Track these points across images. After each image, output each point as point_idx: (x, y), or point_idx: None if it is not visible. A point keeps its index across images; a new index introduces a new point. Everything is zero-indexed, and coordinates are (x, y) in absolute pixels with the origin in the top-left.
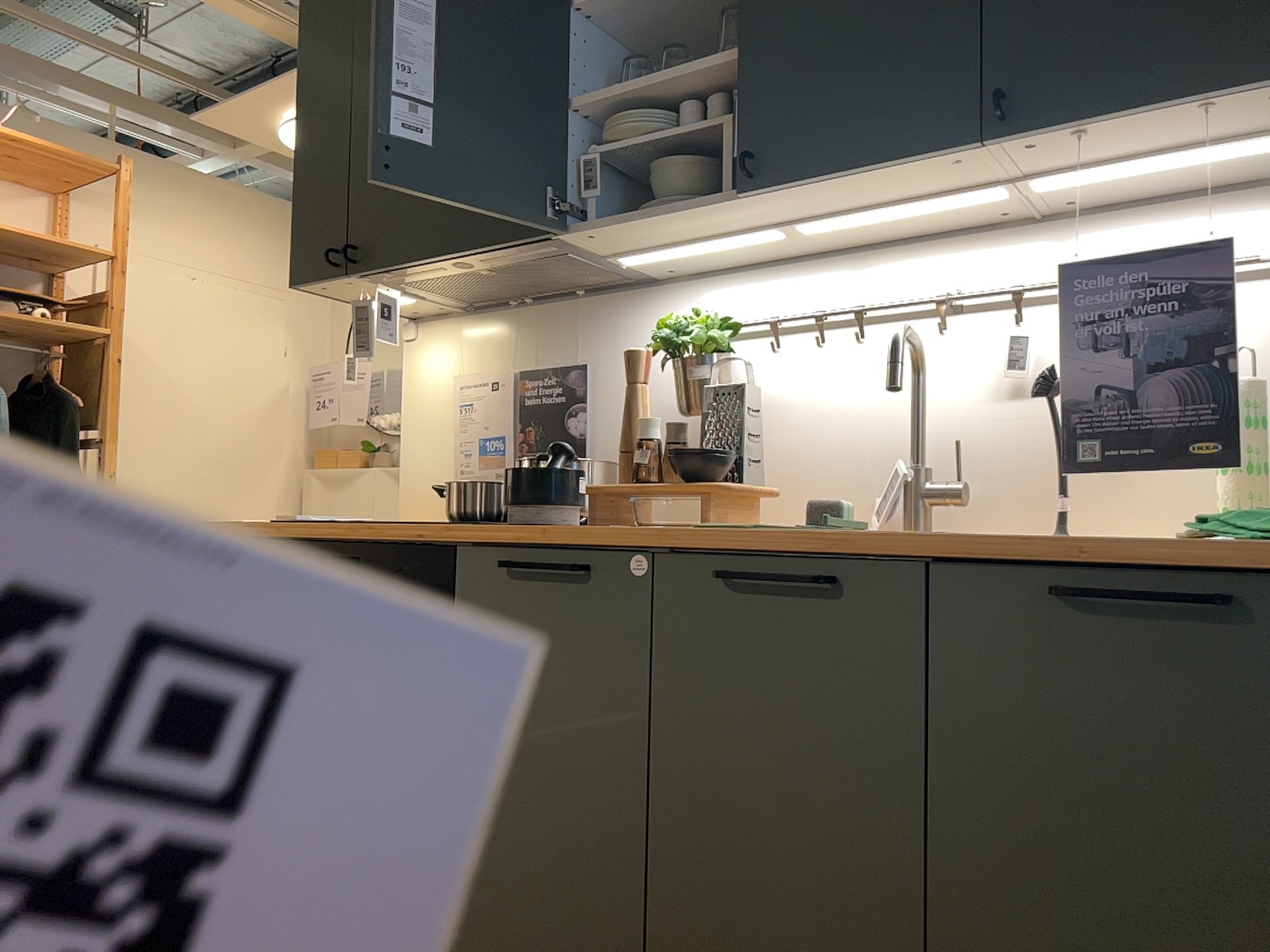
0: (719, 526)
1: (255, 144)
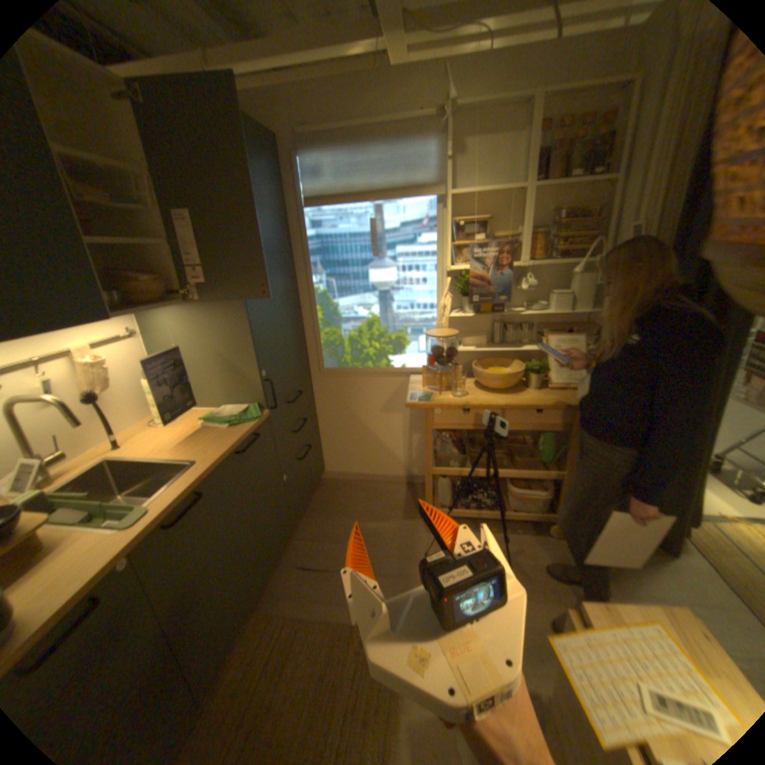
0: (135, 517)
1: None
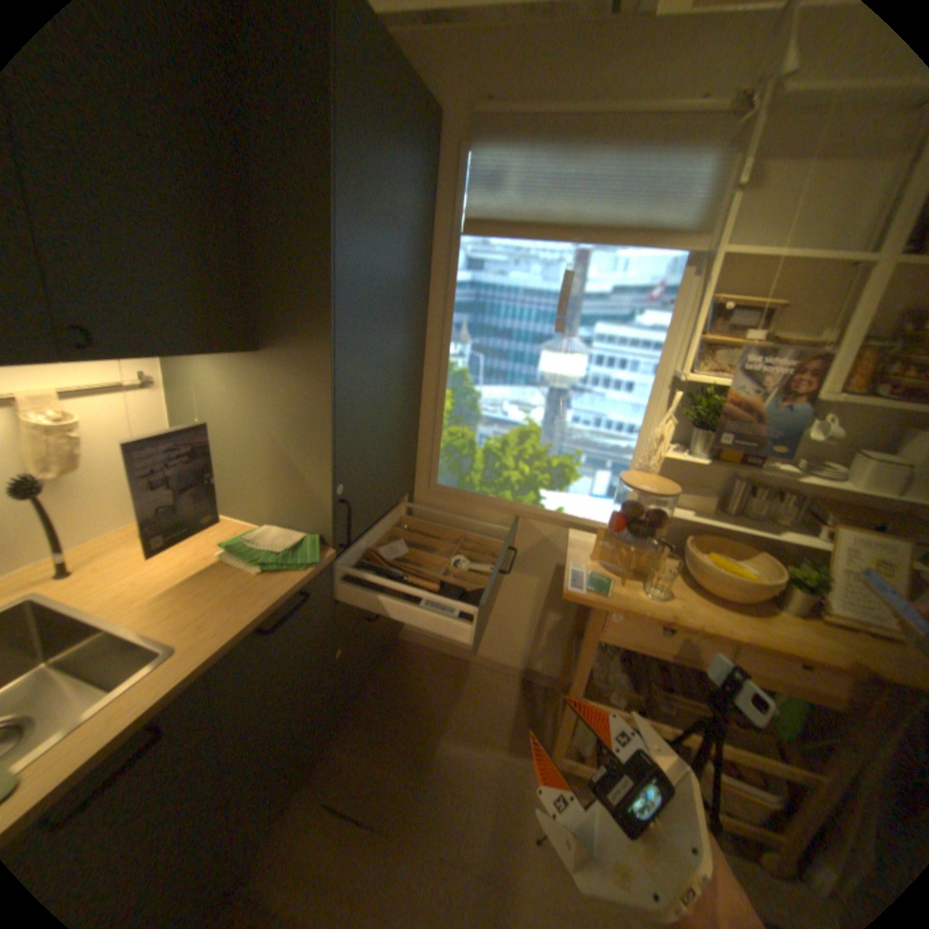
0: None
1: None
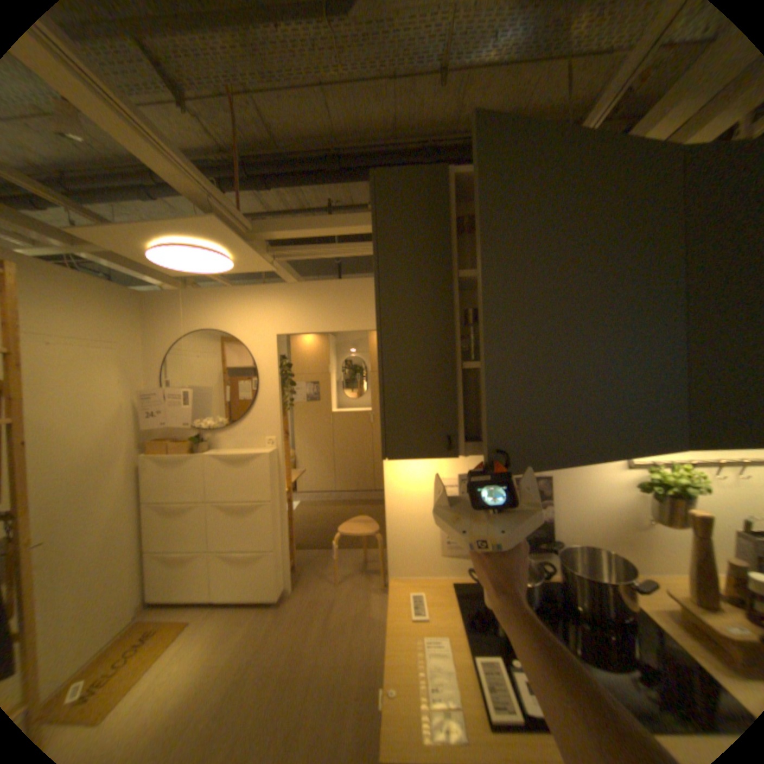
0: None
1: (111, 250)
